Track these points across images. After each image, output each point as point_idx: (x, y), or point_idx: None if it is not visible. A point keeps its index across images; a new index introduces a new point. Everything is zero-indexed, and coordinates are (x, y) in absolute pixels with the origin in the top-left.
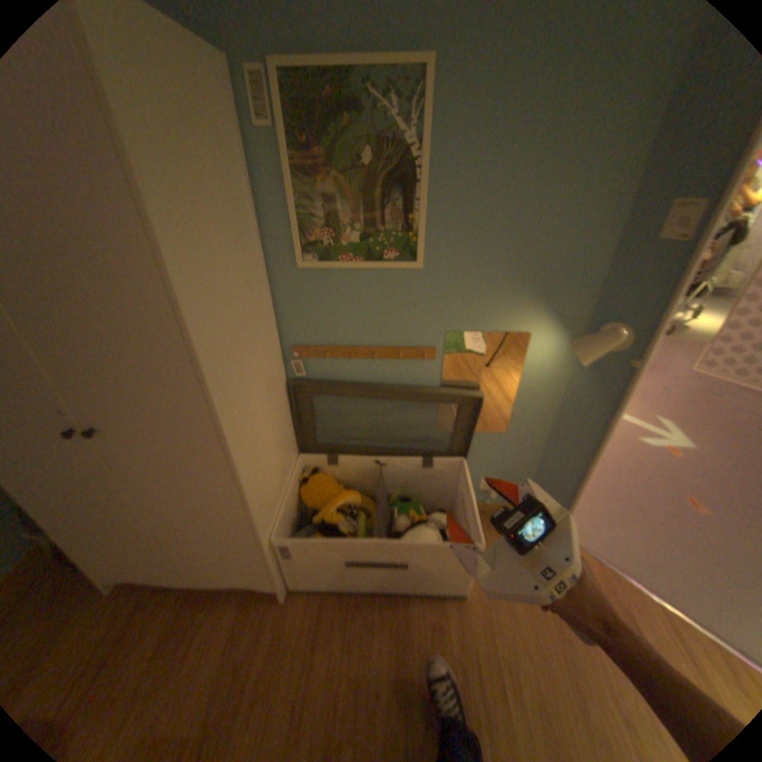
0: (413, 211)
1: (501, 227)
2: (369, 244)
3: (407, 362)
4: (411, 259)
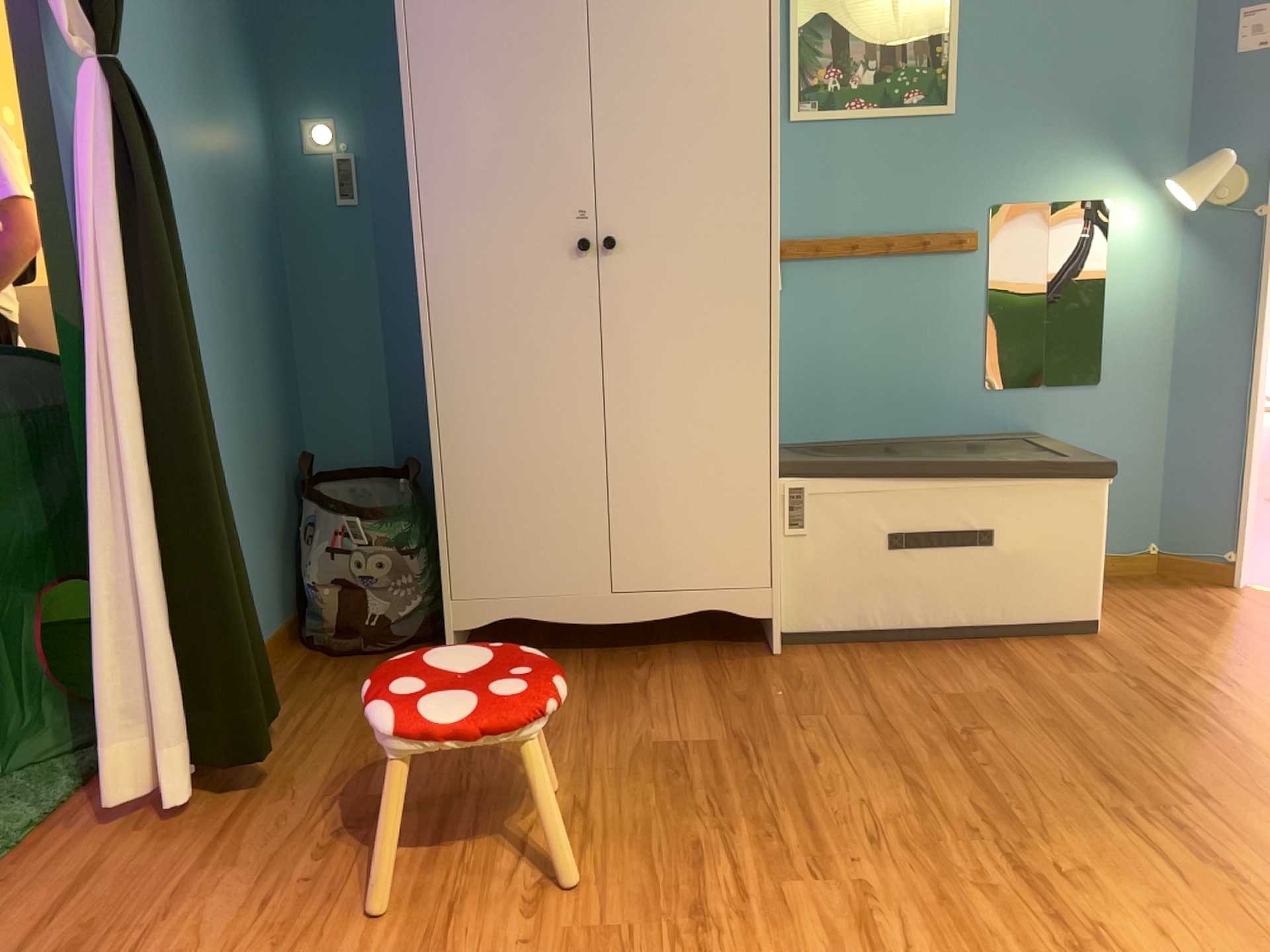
0: (940, 44)
1: (1048, 60)
2: (884, 87)
3: (934, 261)
4: (938, 104)
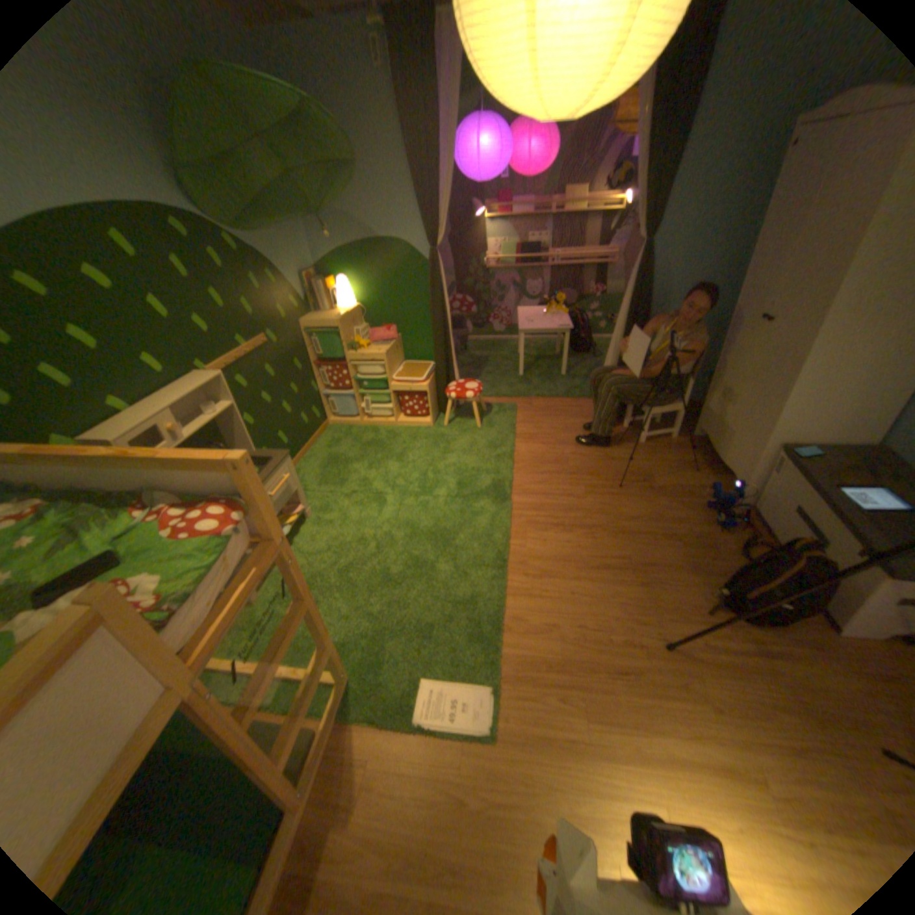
0: None
1: None
2: None
3: None
4: None
